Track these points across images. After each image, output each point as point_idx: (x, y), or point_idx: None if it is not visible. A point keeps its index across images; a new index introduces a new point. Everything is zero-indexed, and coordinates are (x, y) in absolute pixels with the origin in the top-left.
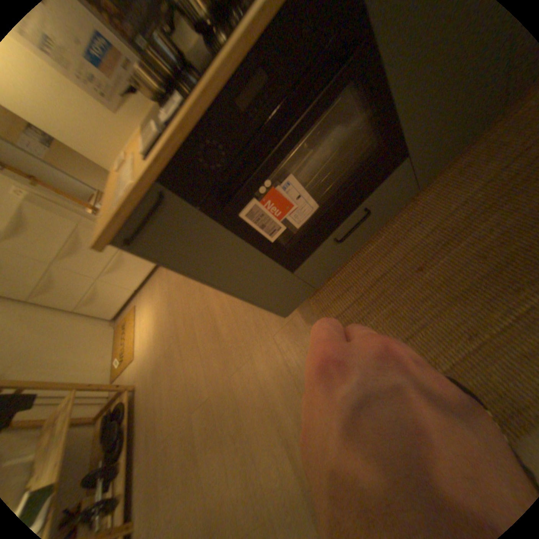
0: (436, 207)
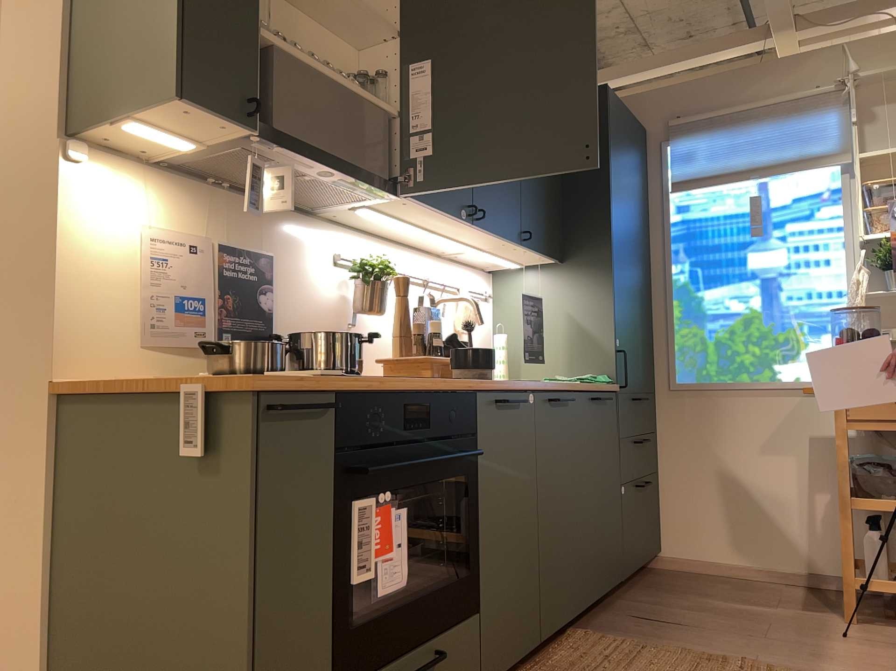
0: None
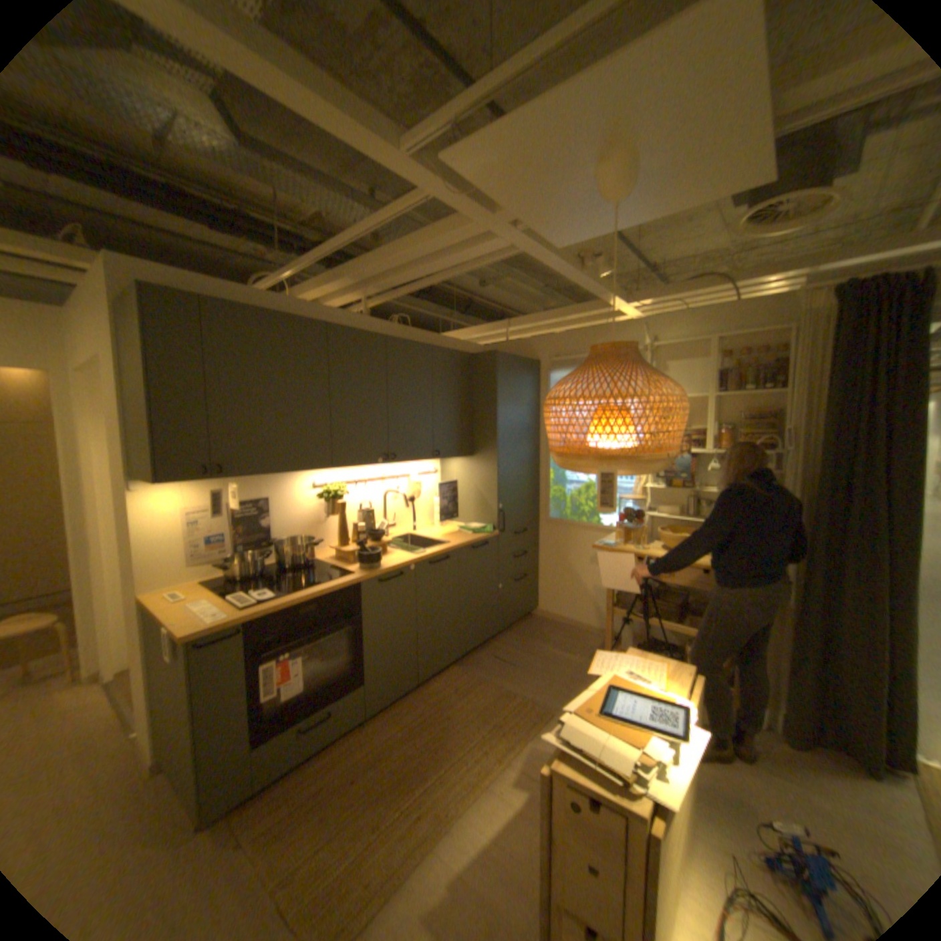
0: (373, 740)
